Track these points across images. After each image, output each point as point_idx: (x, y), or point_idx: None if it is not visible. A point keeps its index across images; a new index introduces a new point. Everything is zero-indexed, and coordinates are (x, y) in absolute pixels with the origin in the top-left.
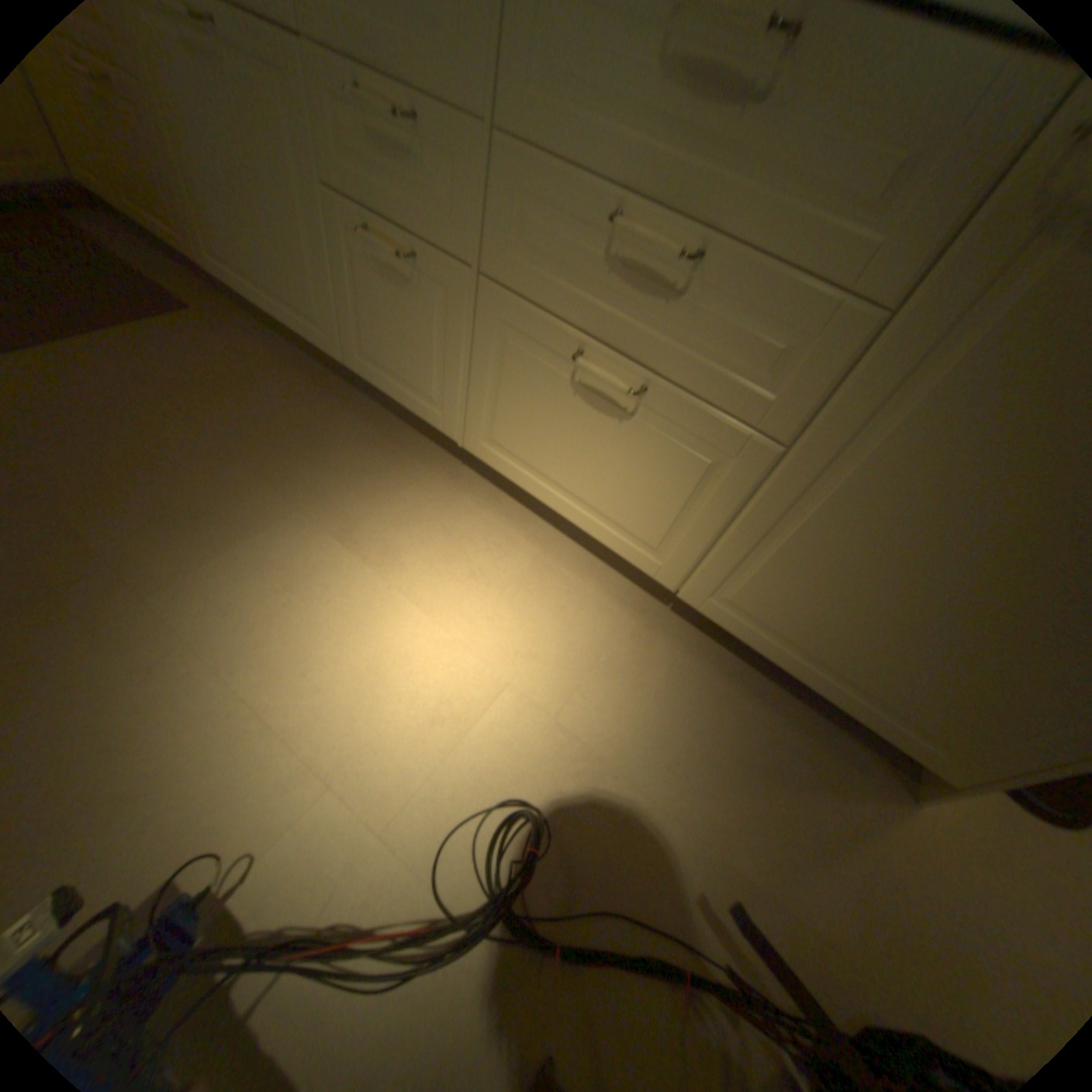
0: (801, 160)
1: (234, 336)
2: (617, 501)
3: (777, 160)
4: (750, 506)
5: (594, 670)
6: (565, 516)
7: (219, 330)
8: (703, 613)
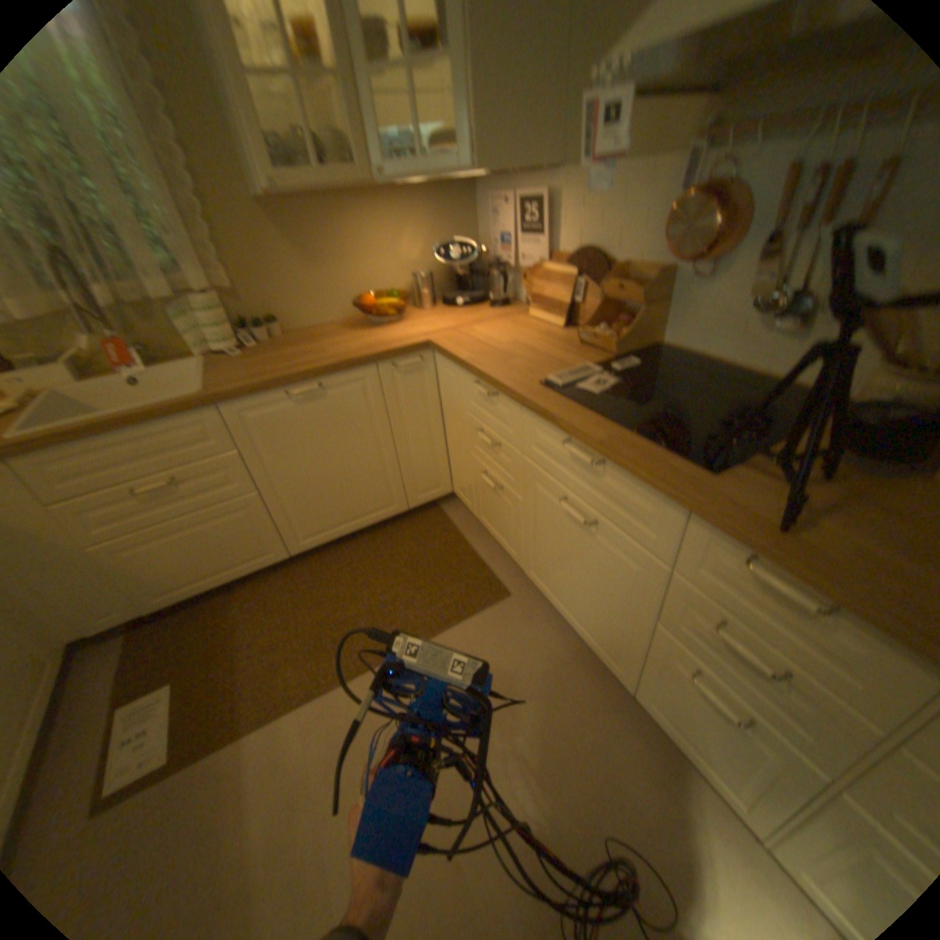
0: None
1: (540, 629)
2: None
3: None
4: None
5: None
6: None
7: (530, 622)
8: None
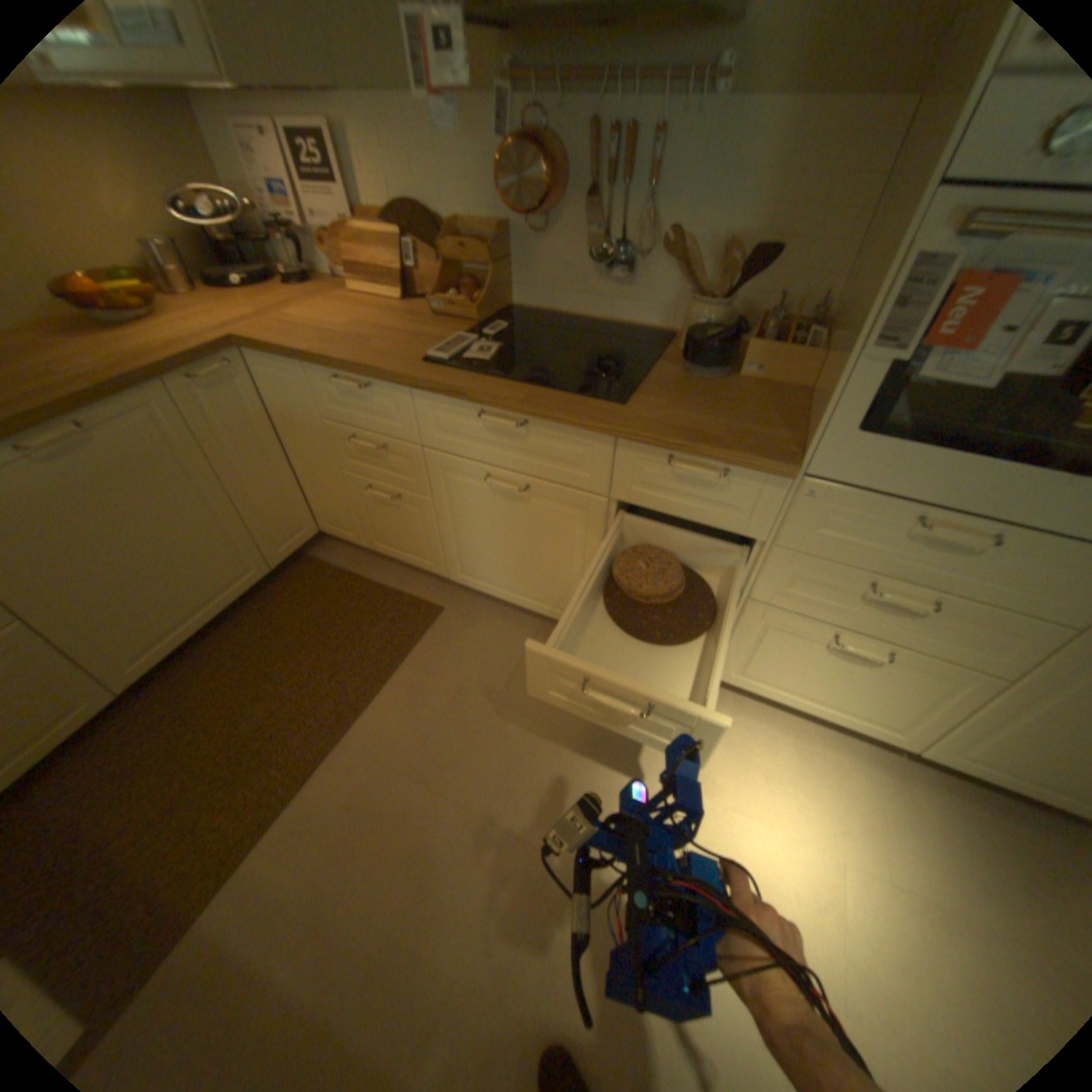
0: (1008, 576)
1: (488, 623)
2: (864, 706)
3: (991, 575)
4: (985, 710)
5: (889, 832)
6: (811, 714)
7: (475, 621)
8: (946, 765)
